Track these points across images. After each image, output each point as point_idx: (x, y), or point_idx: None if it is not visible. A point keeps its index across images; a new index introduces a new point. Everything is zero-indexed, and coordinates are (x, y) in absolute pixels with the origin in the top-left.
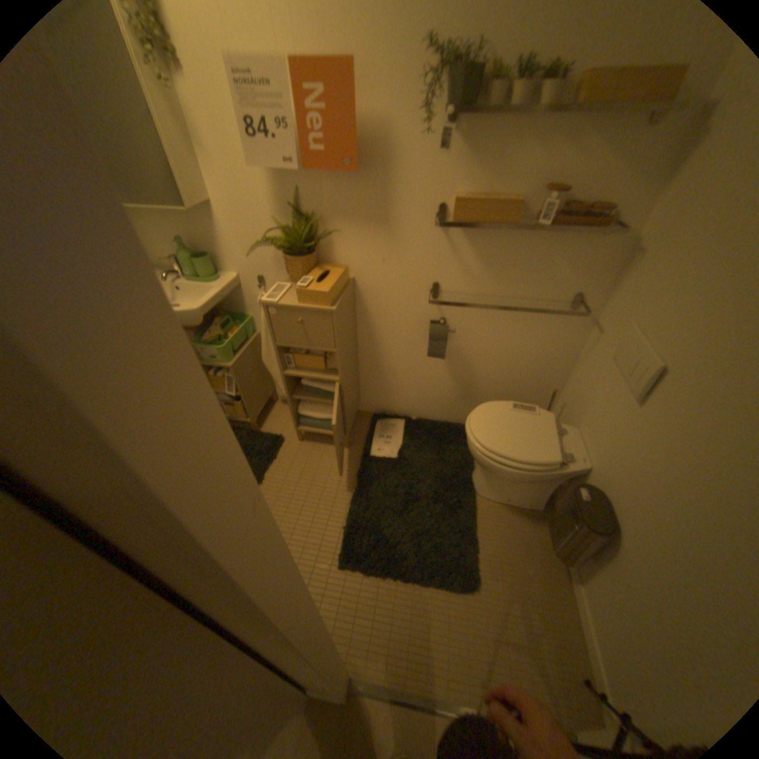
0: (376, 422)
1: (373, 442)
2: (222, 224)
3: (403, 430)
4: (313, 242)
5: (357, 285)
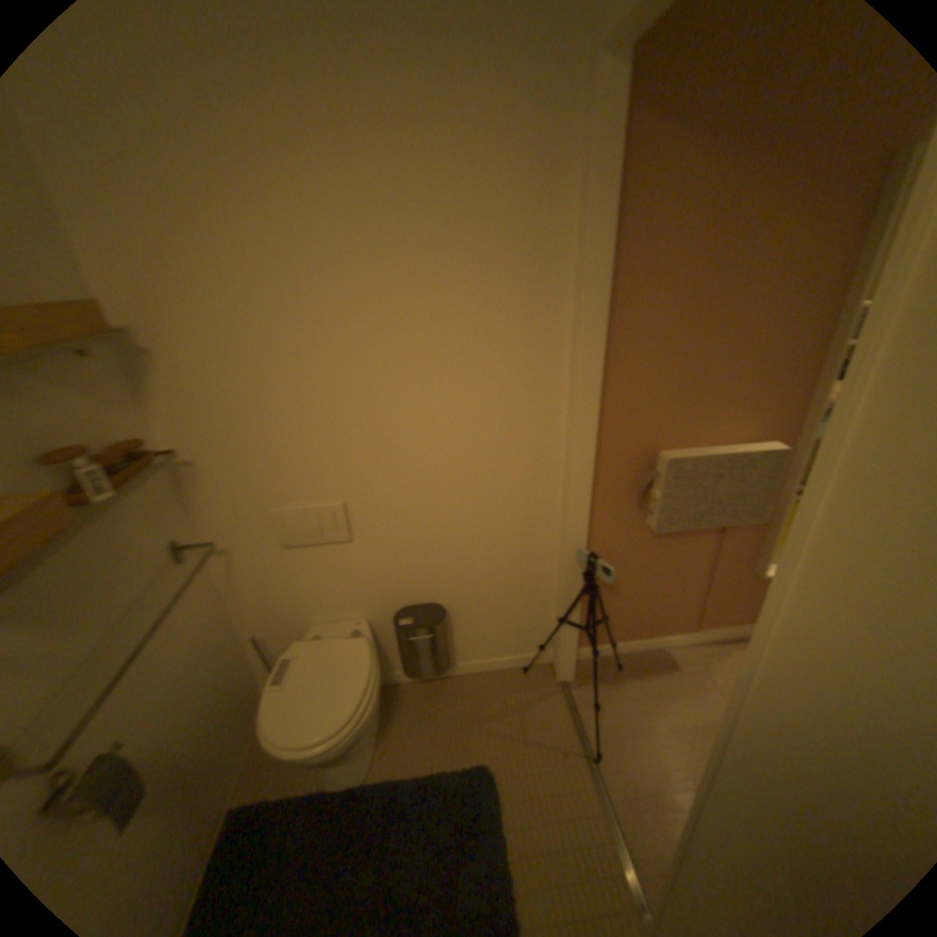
0: None
1: None
2: None
3: None
4: None
5: None
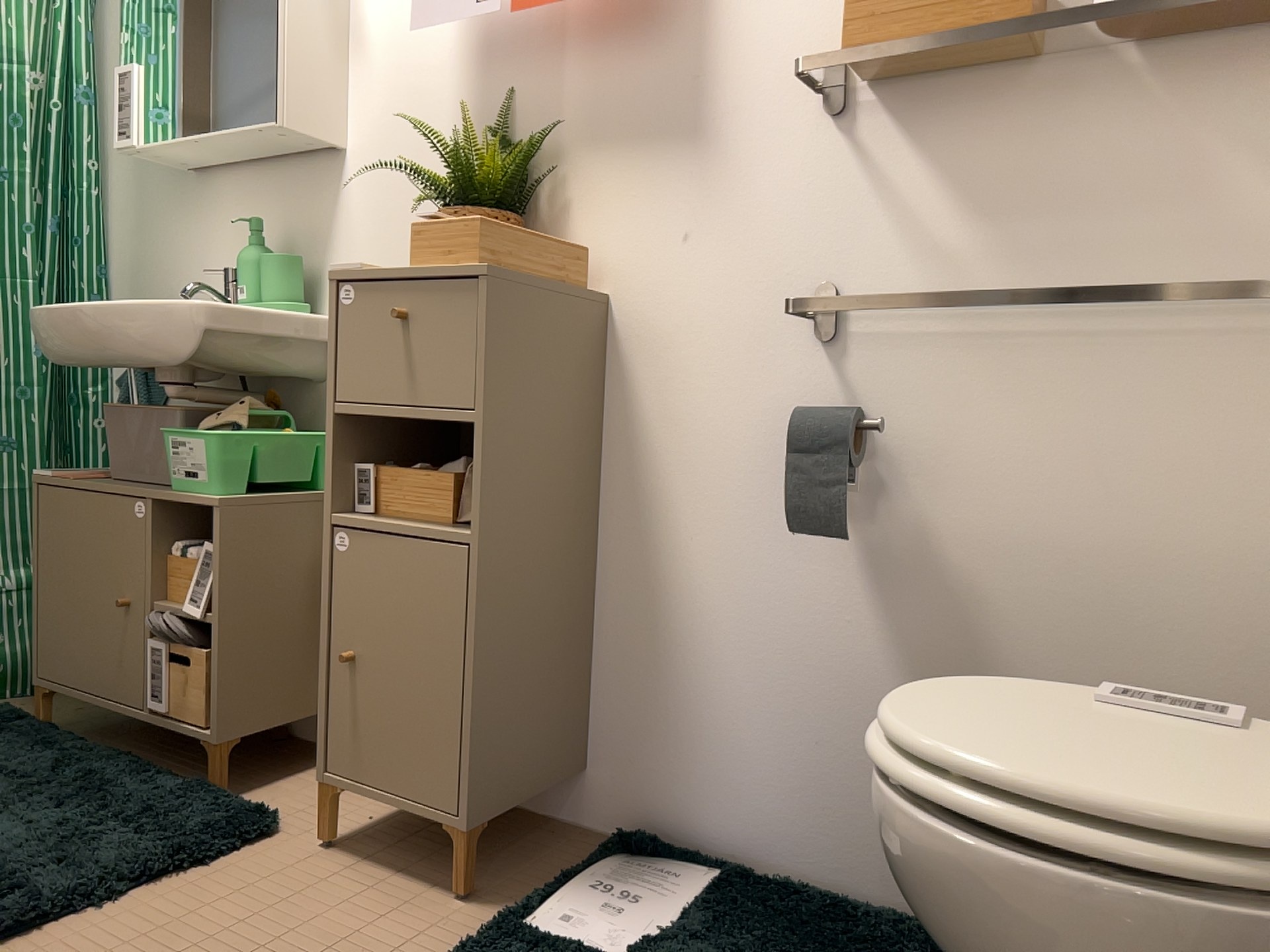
0: (612, 852)
1: (561, 893)
2: (355, 197)
3: (701, 892)
4: (523, 206)
5: (615, 317)
